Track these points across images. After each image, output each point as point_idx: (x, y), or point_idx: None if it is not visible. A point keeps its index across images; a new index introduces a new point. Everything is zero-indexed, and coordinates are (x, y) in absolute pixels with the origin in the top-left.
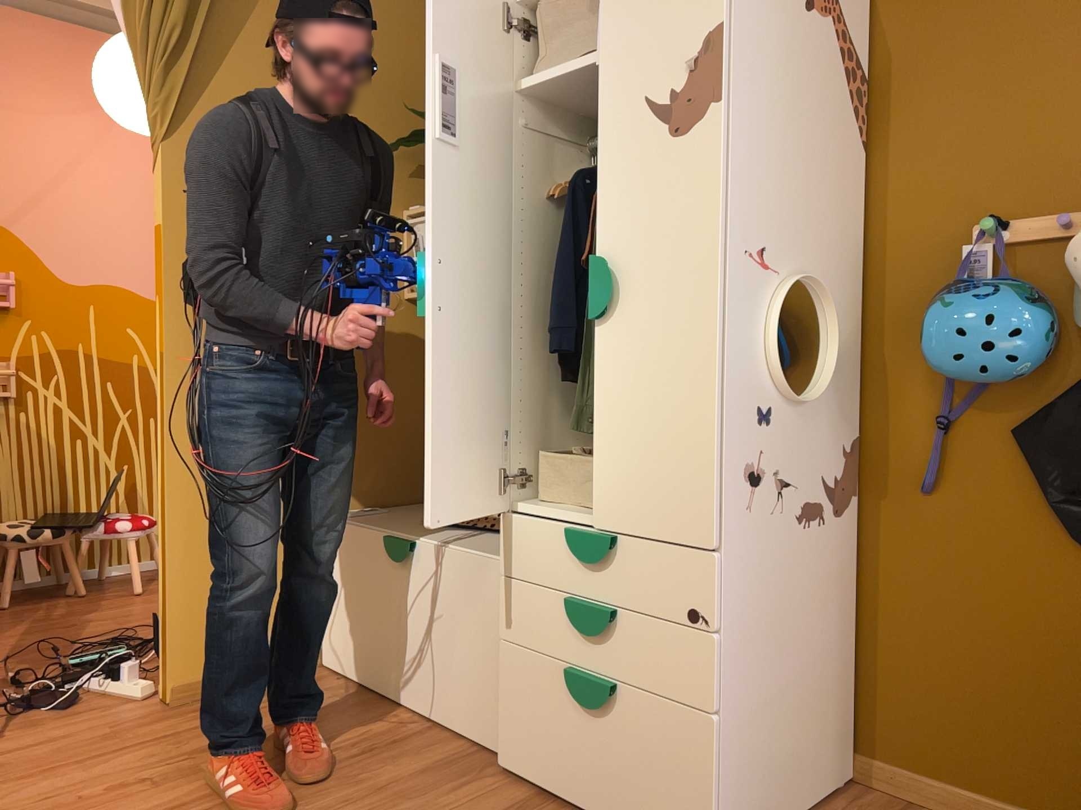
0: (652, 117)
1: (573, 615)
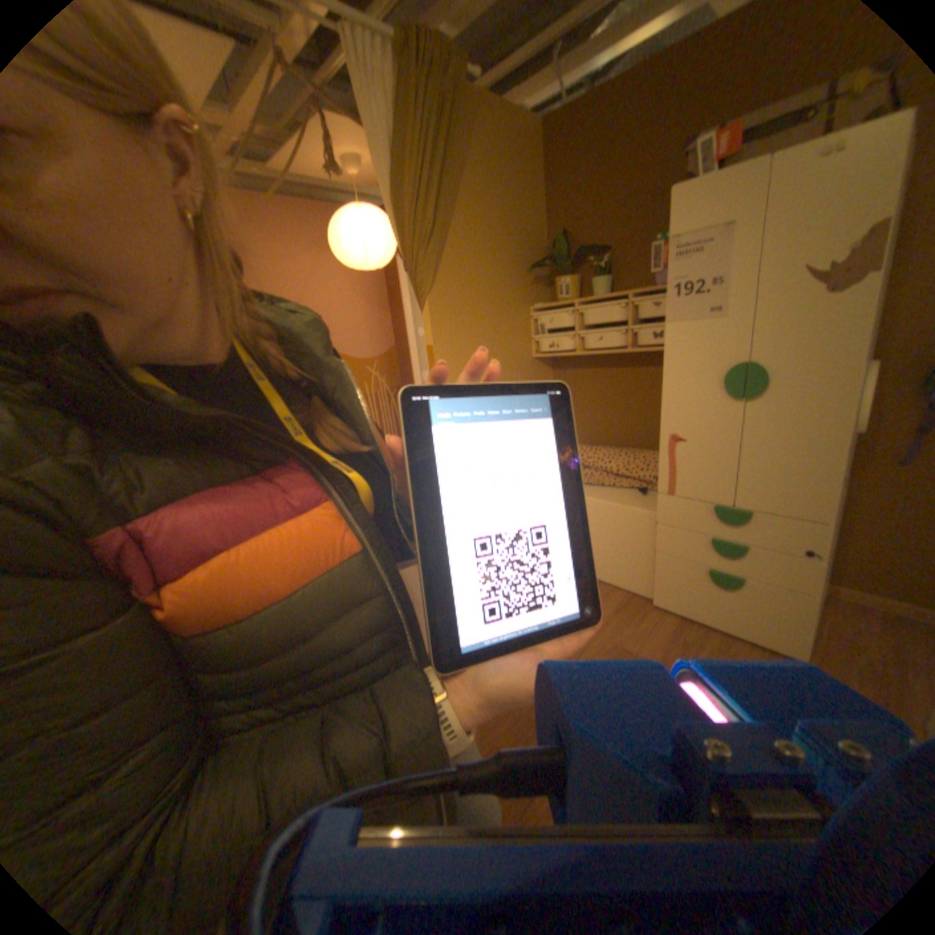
0: (809, 276)
1: (717, 546)
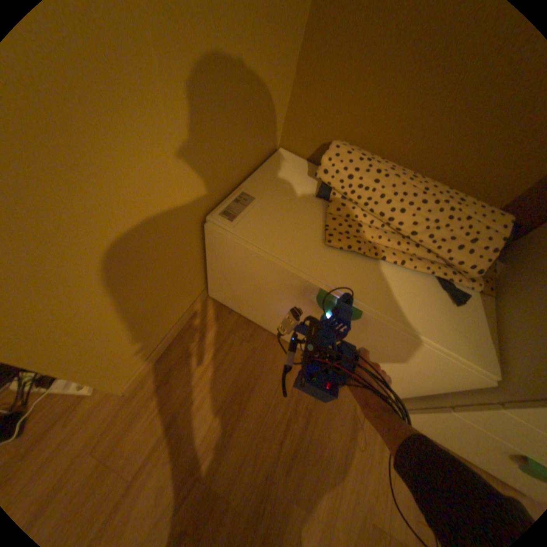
0: None
1: None
